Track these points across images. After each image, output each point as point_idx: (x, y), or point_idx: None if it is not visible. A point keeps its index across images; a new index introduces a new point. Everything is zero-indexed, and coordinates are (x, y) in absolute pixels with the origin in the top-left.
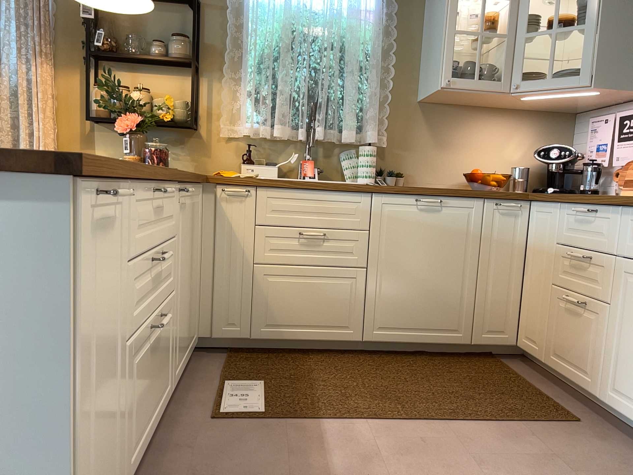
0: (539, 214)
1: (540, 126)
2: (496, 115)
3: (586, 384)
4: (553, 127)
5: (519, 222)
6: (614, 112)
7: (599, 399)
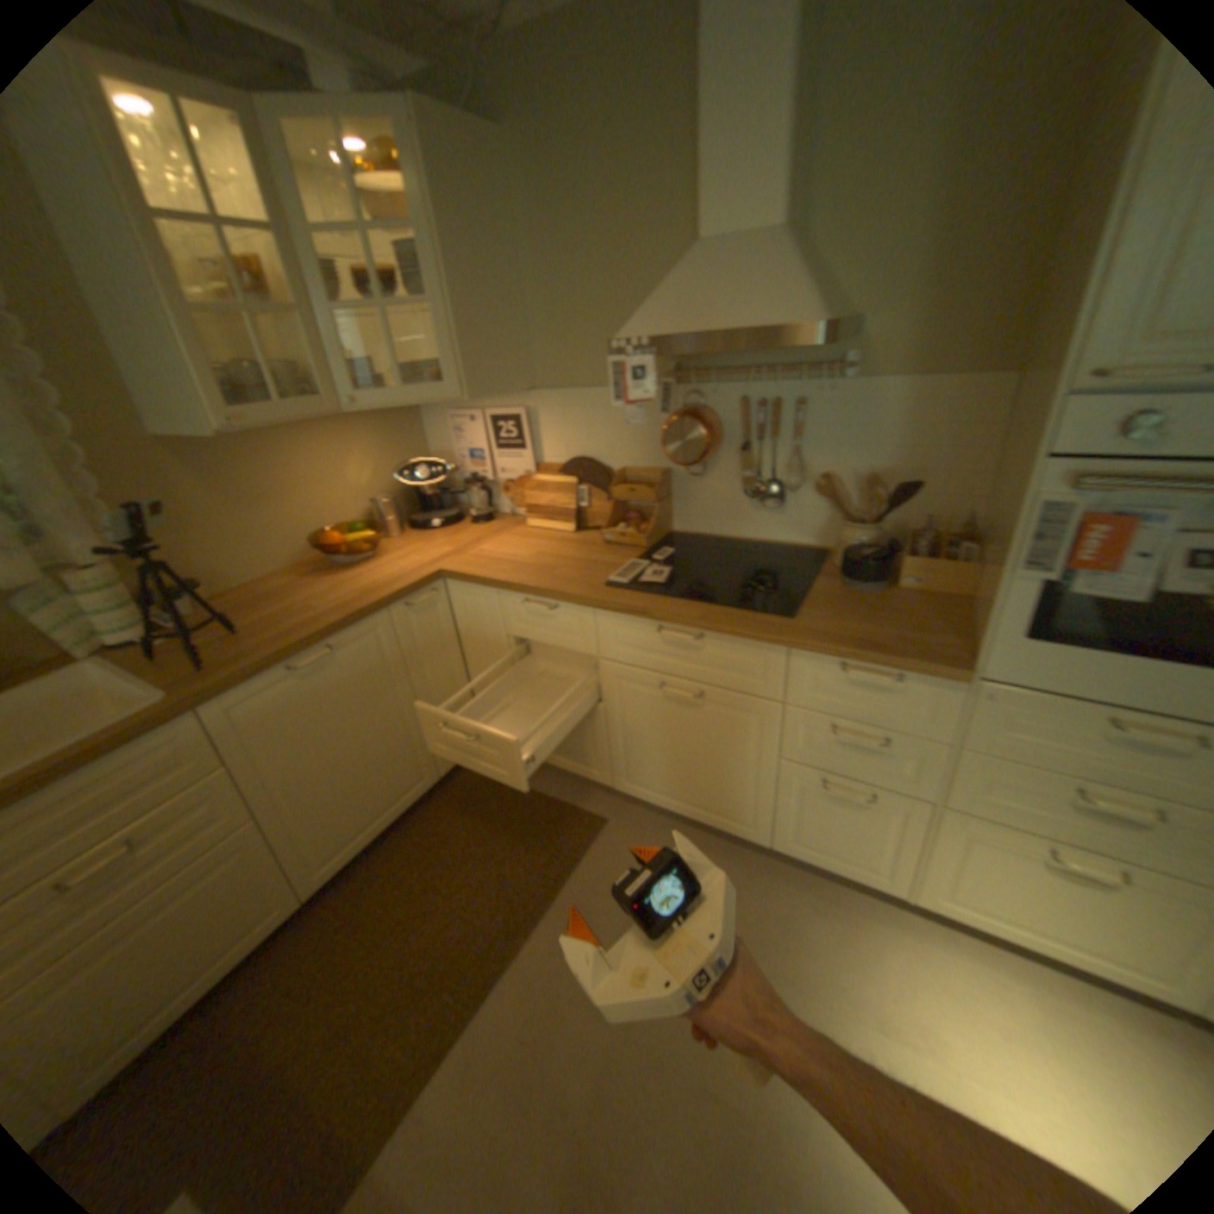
0: (464, 597)
1: (381, 427)
2: (313, 427)
3: (594, 777)
4: (396, 423)
5: (441, 612)
6: (475, 403)
7: (613, 788)
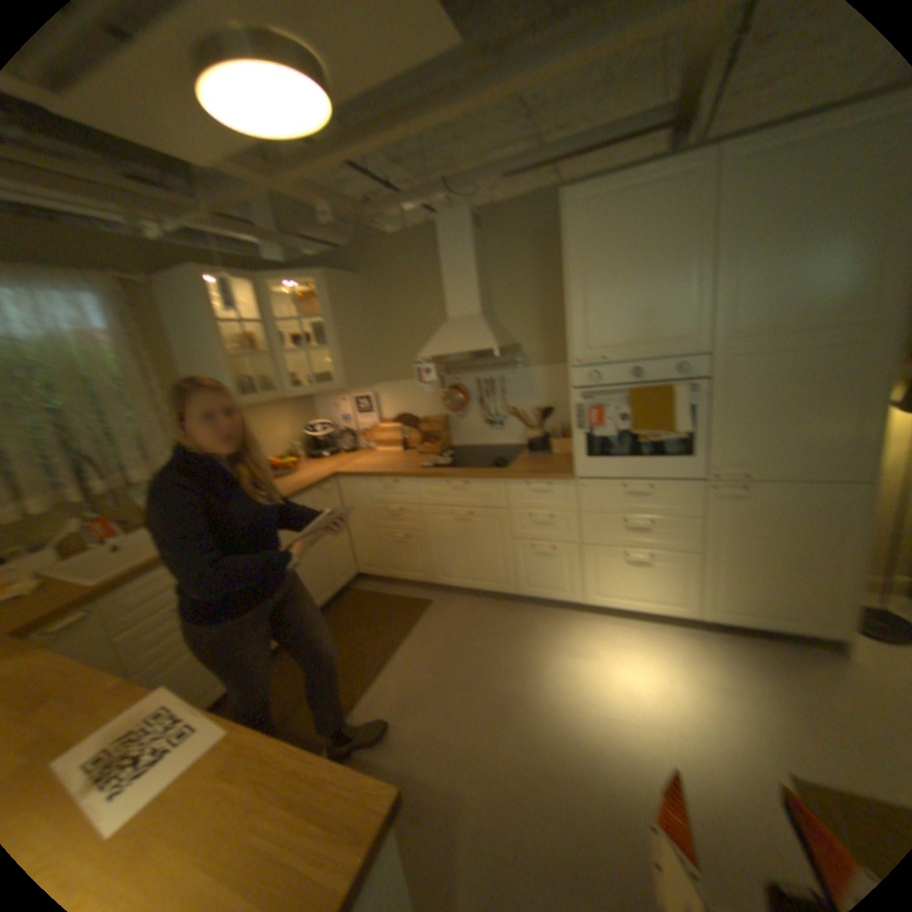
0: (348, 487)
1: (296, 408)
2: (264, 409)
3: (423, 579)
4: (303, 406)
5: (336, 496)
6: (346, 393)
7: (434, 584)
